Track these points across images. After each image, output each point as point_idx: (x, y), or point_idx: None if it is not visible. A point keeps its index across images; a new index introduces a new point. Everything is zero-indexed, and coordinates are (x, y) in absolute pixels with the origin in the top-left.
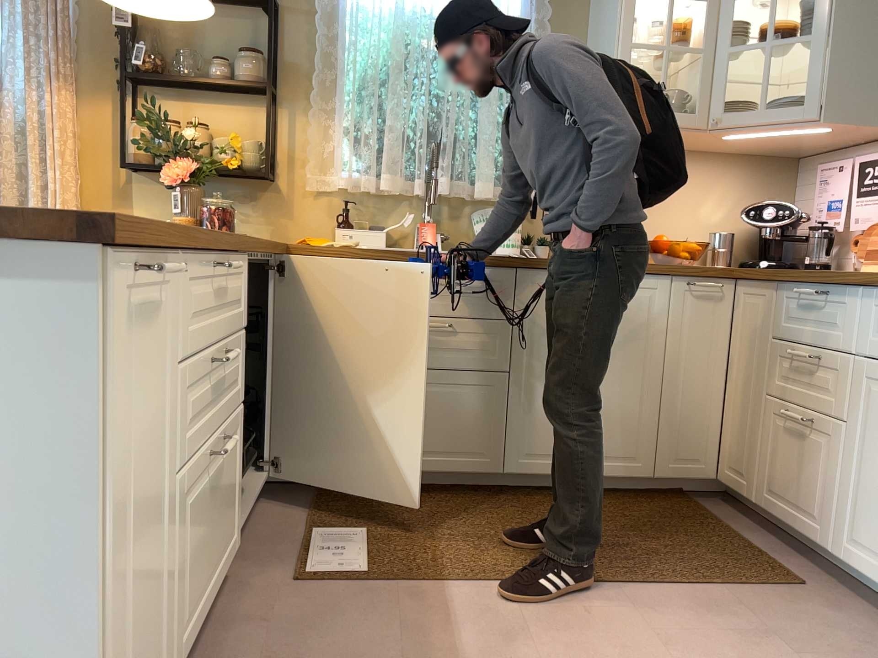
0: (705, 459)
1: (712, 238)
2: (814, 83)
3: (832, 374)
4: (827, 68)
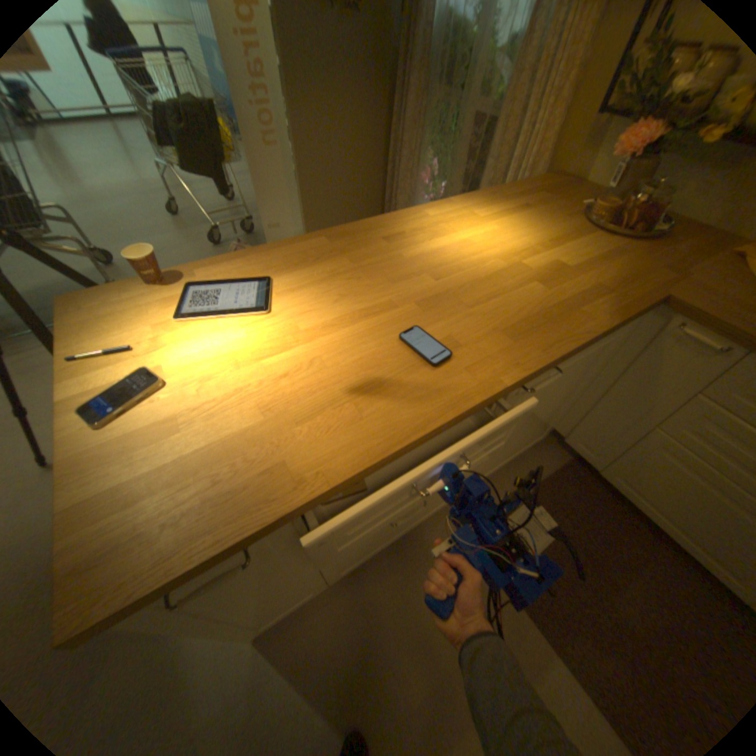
0: None
1: None
2: None
3: None
4: None
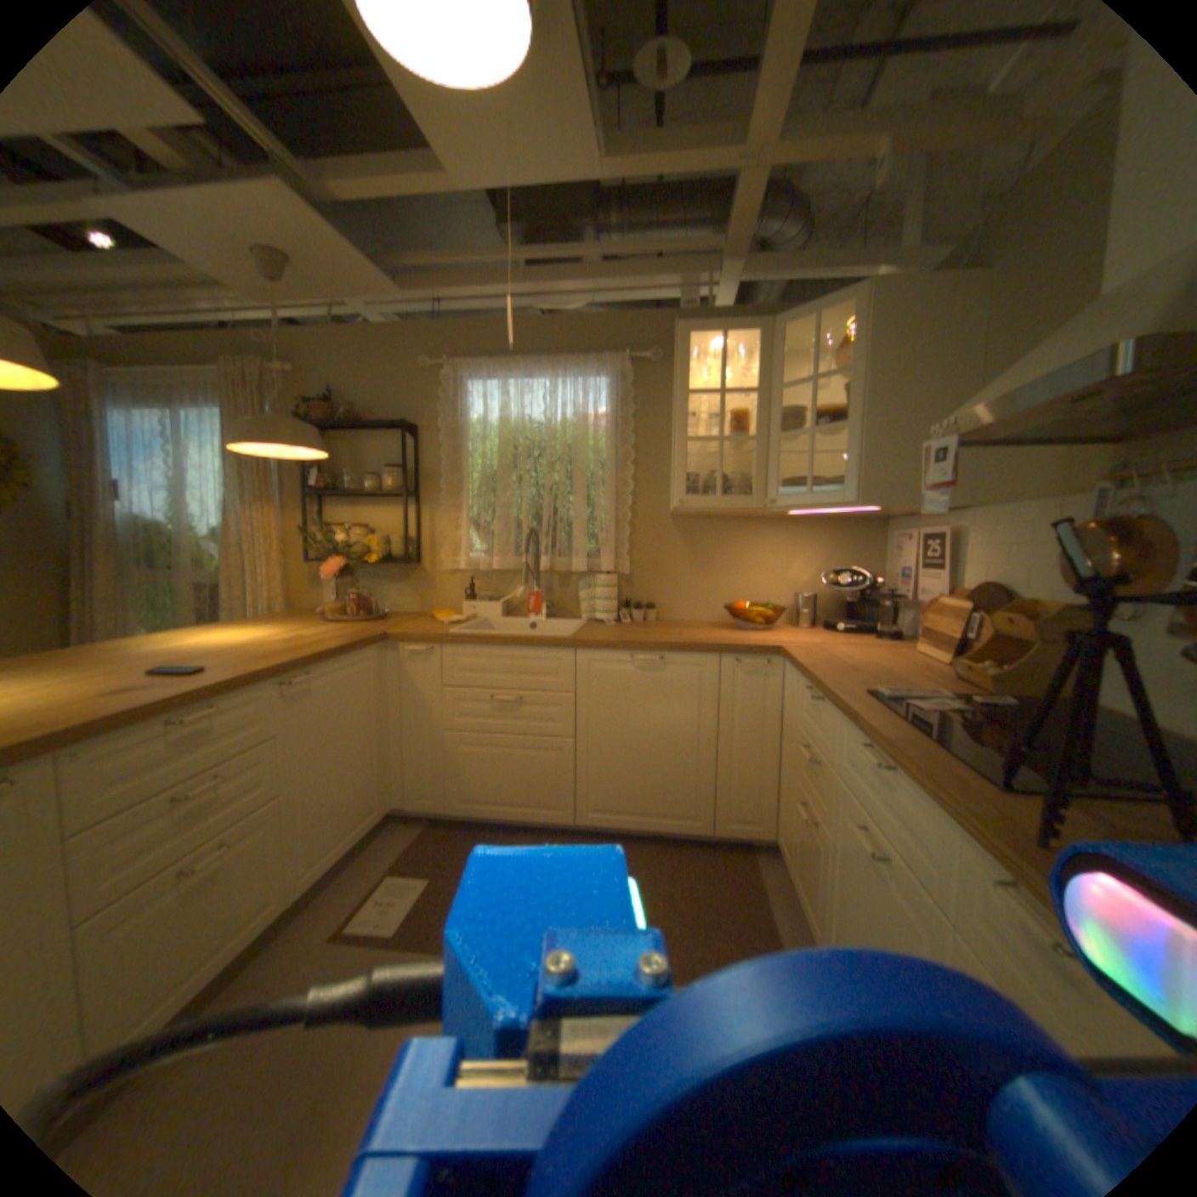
0: (763, 825)
1: (795, 600)
2: (851, 469)
3: (826, 784)
4: (863, 454)
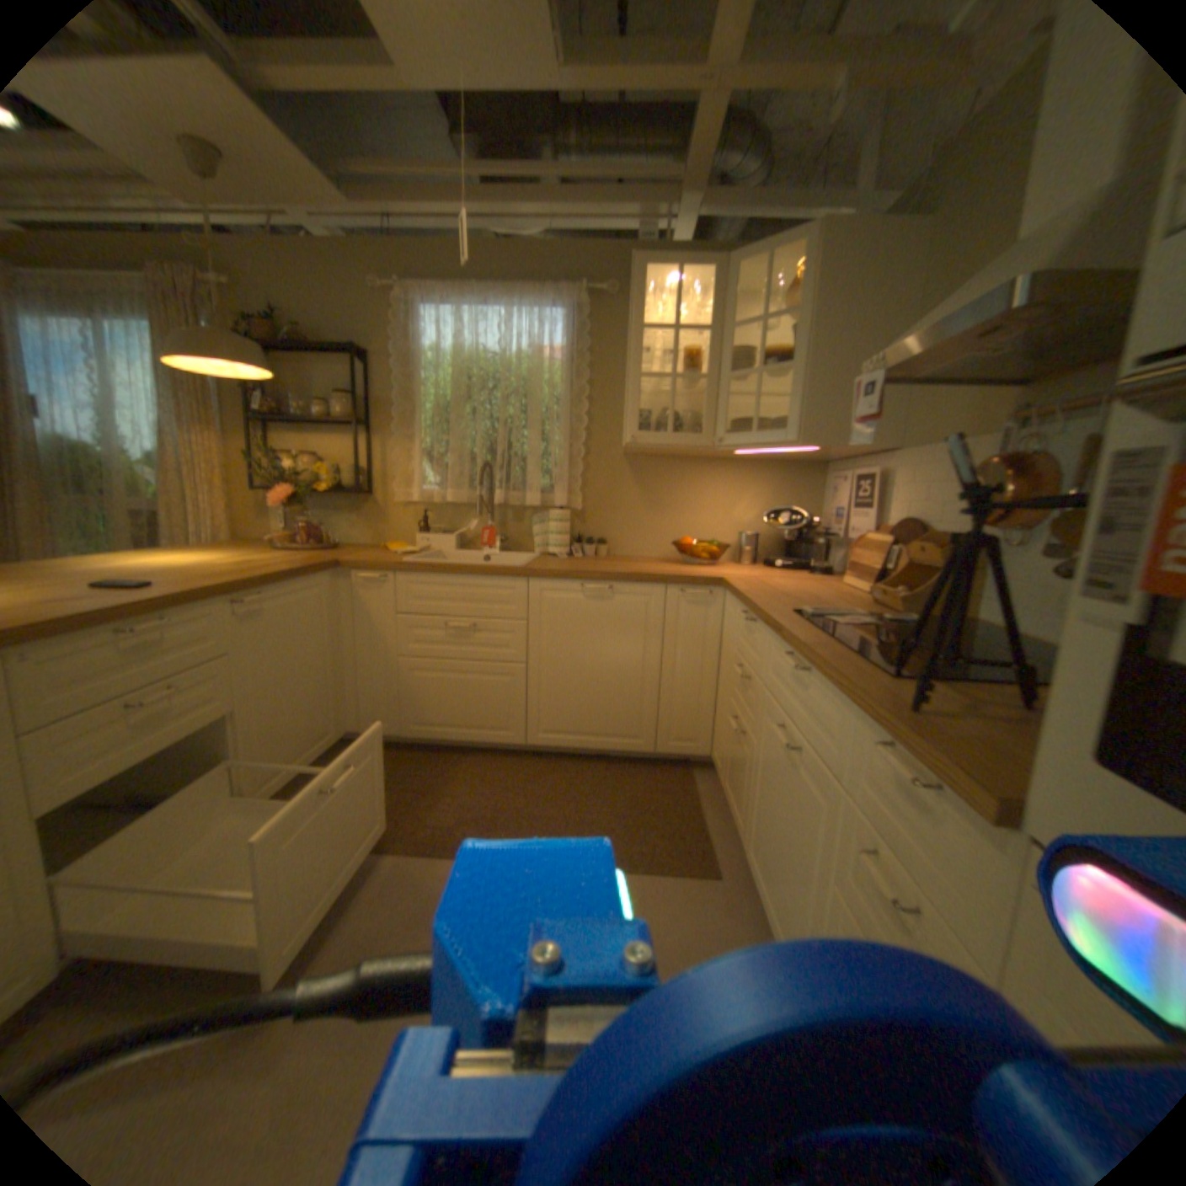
0: (699, 741)
1: (739, 538)
2: (795, 409)
3: (754, 696)
4: (806, 394)
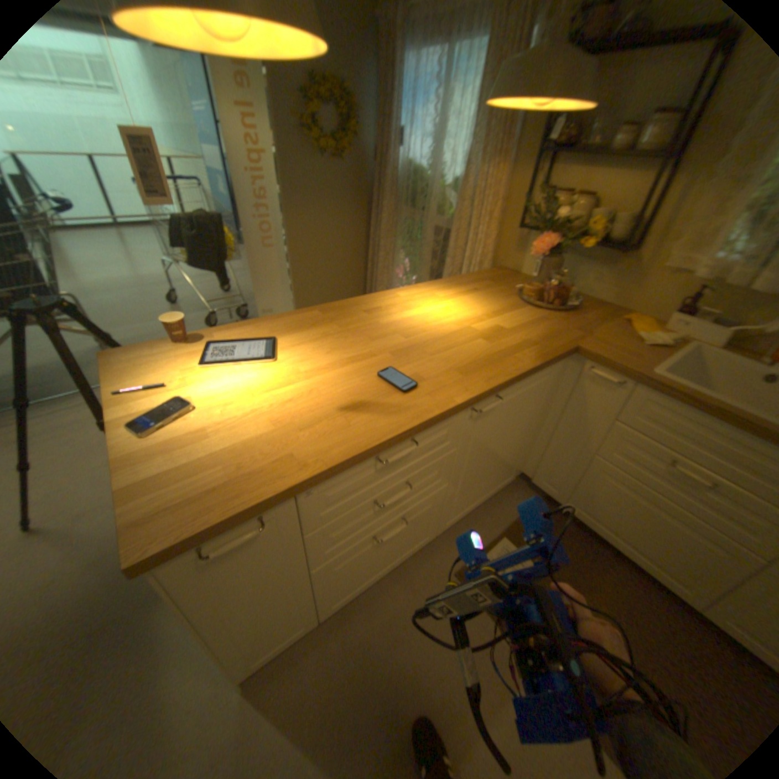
0: None
1: None
2: None
3: None
4: None
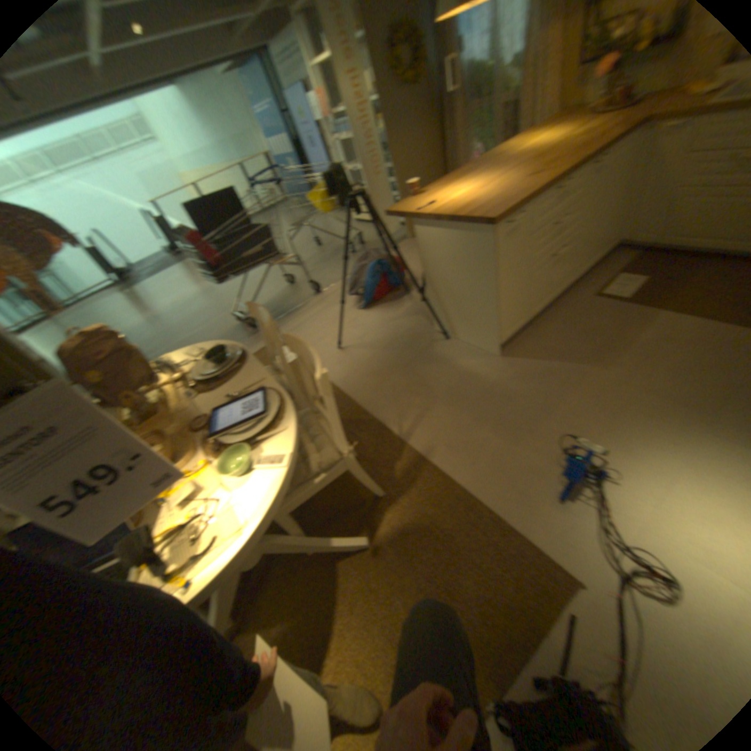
0: None
1: None
2: None
3: None
4: None
